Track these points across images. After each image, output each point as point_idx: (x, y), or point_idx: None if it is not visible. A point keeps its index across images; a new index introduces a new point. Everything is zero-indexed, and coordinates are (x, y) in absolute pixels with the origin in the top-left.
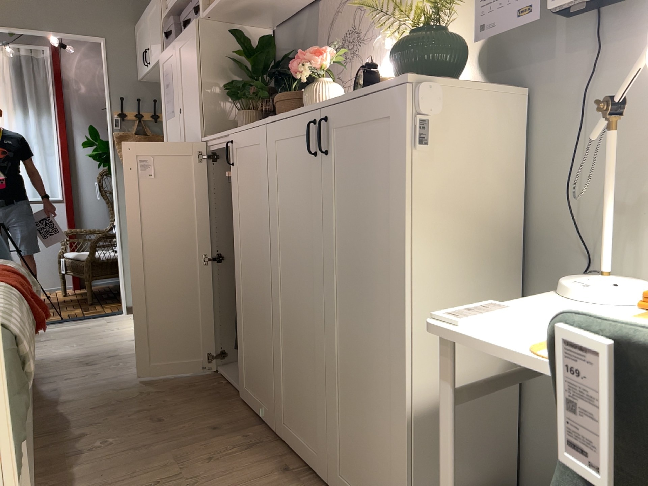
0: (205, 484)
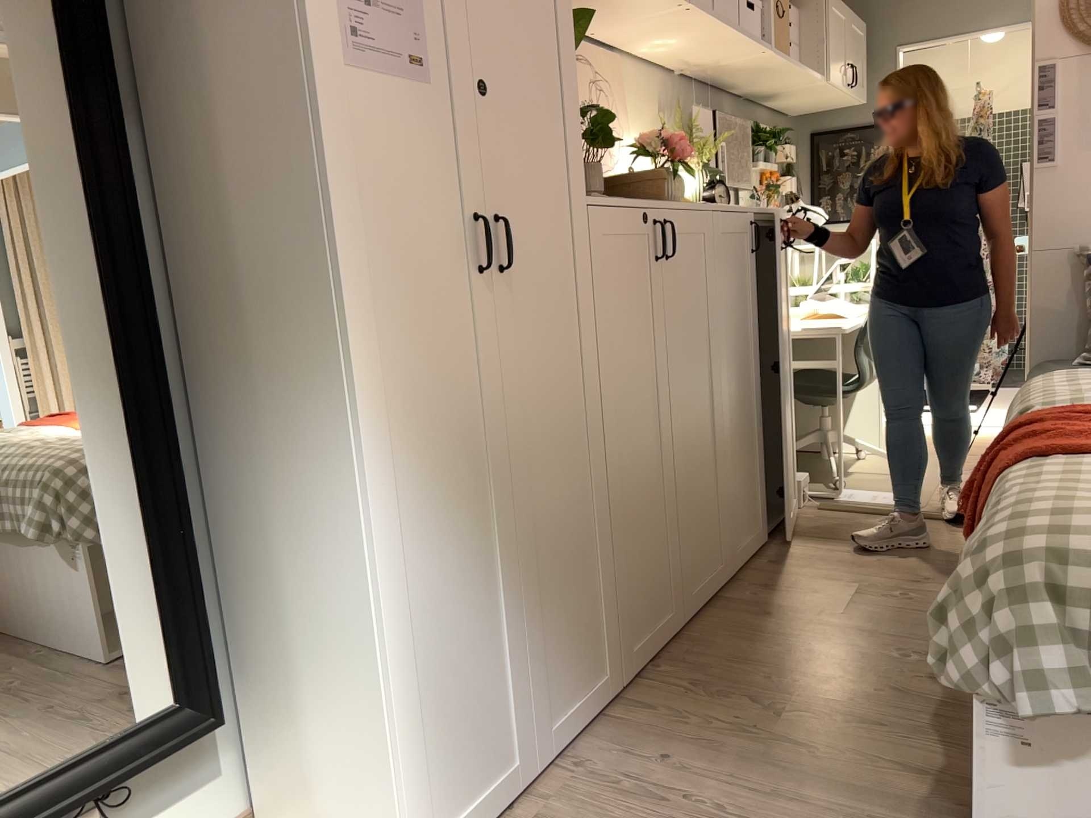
0: (841, 582)
